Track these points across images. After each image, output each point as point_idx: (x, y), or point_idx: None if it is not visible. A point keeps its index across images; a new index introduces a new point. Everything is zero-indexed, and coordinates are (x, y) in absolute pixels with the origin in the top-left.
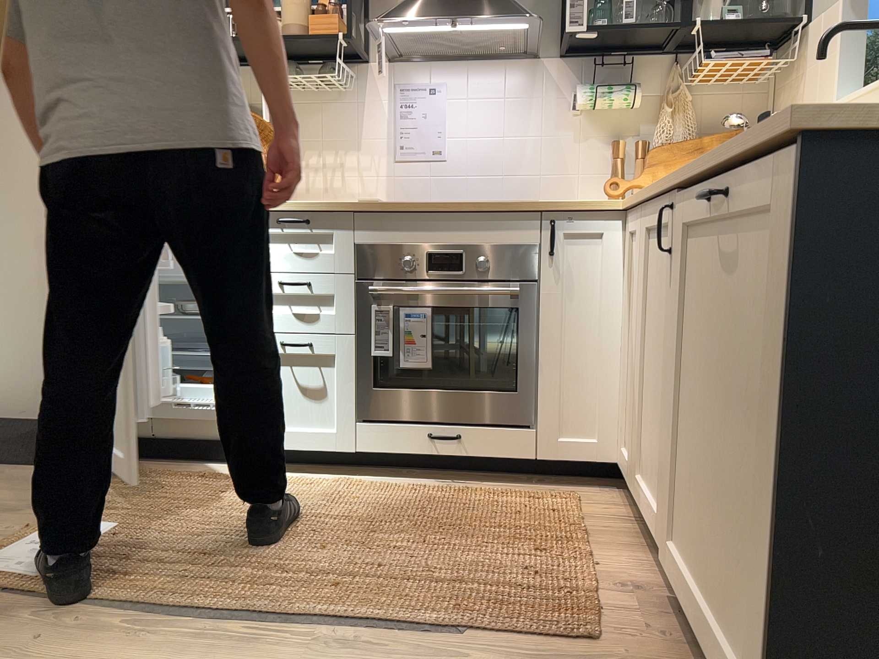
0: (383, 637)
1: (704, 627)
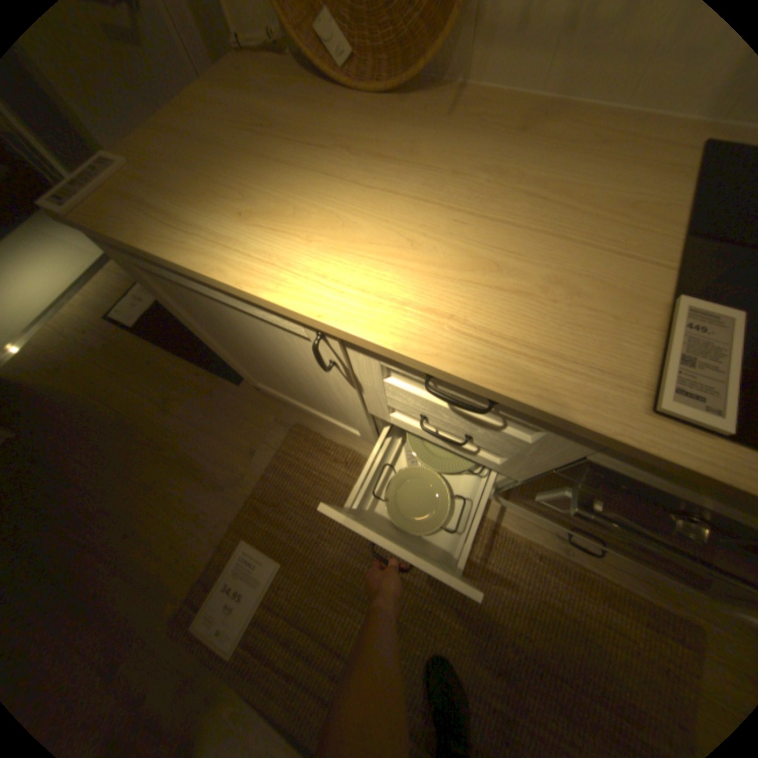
0: None
1: None
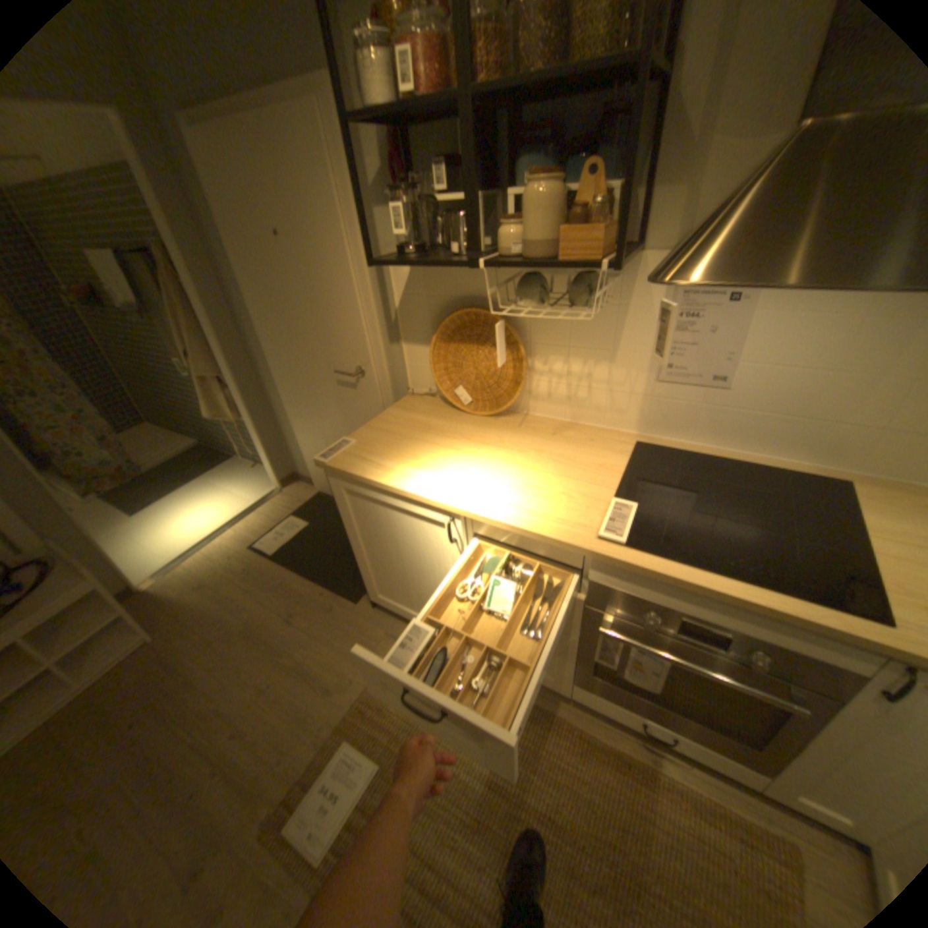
0: None
1: None
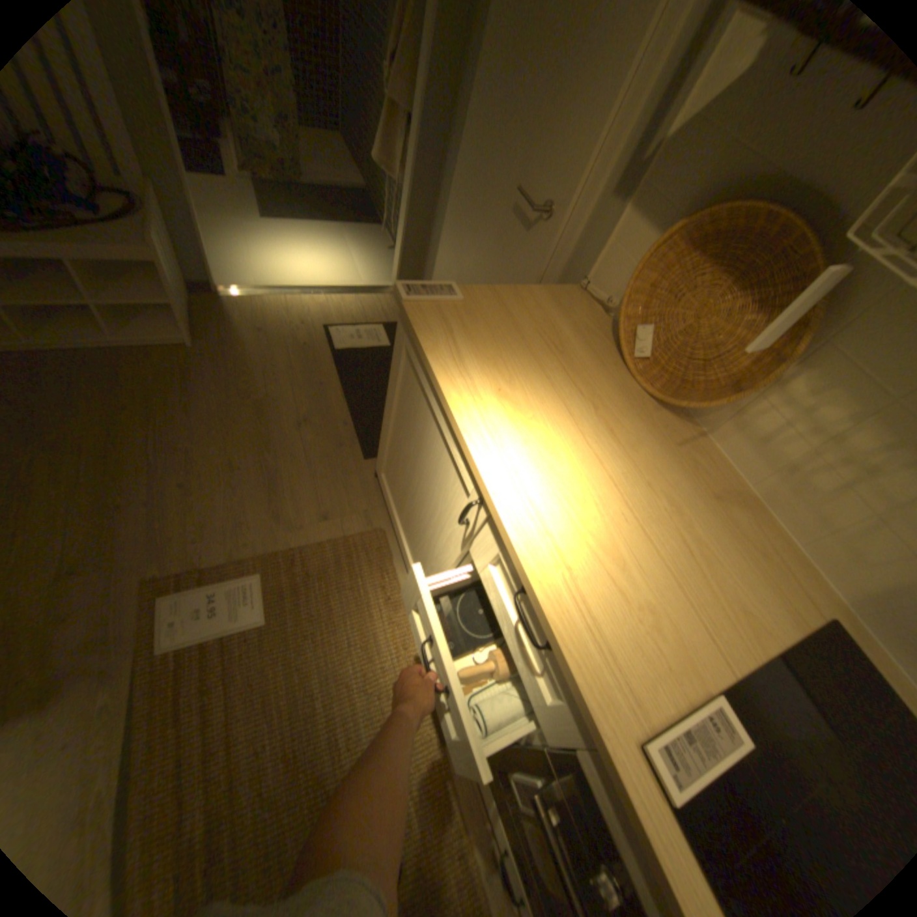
0: None
1: None
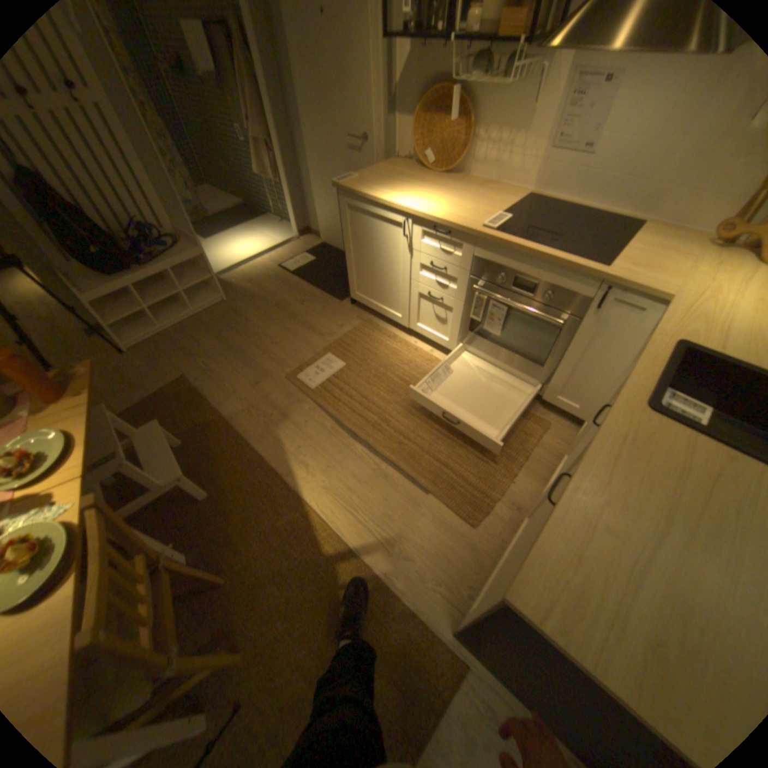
0: (400, 475)
1: (499, 561)
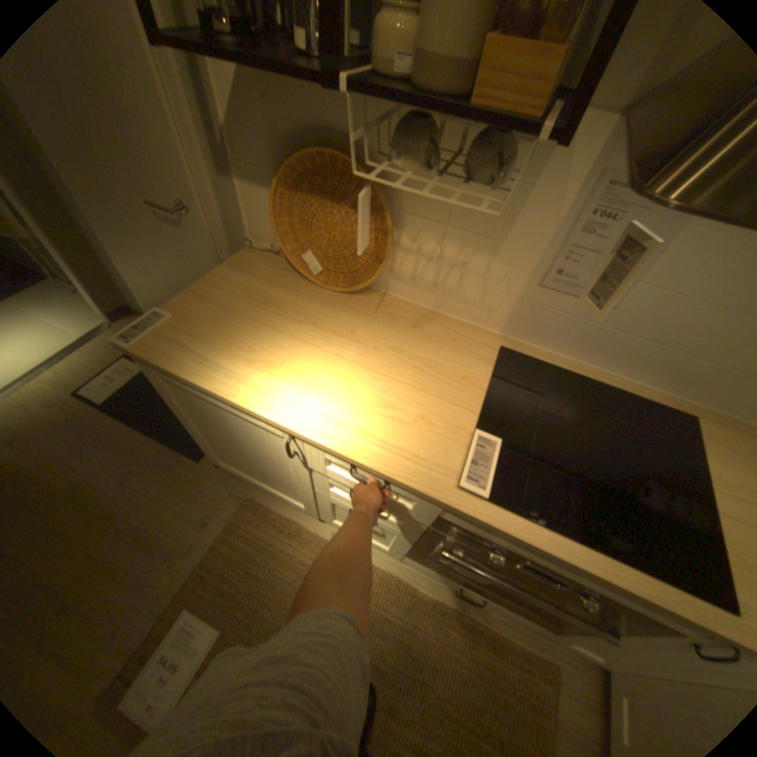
0: None
1: None
